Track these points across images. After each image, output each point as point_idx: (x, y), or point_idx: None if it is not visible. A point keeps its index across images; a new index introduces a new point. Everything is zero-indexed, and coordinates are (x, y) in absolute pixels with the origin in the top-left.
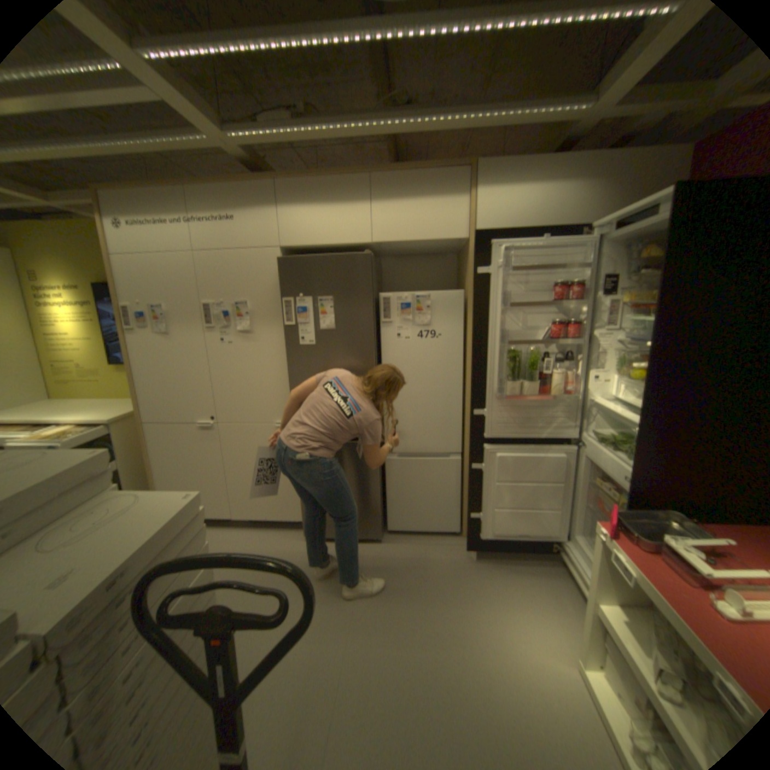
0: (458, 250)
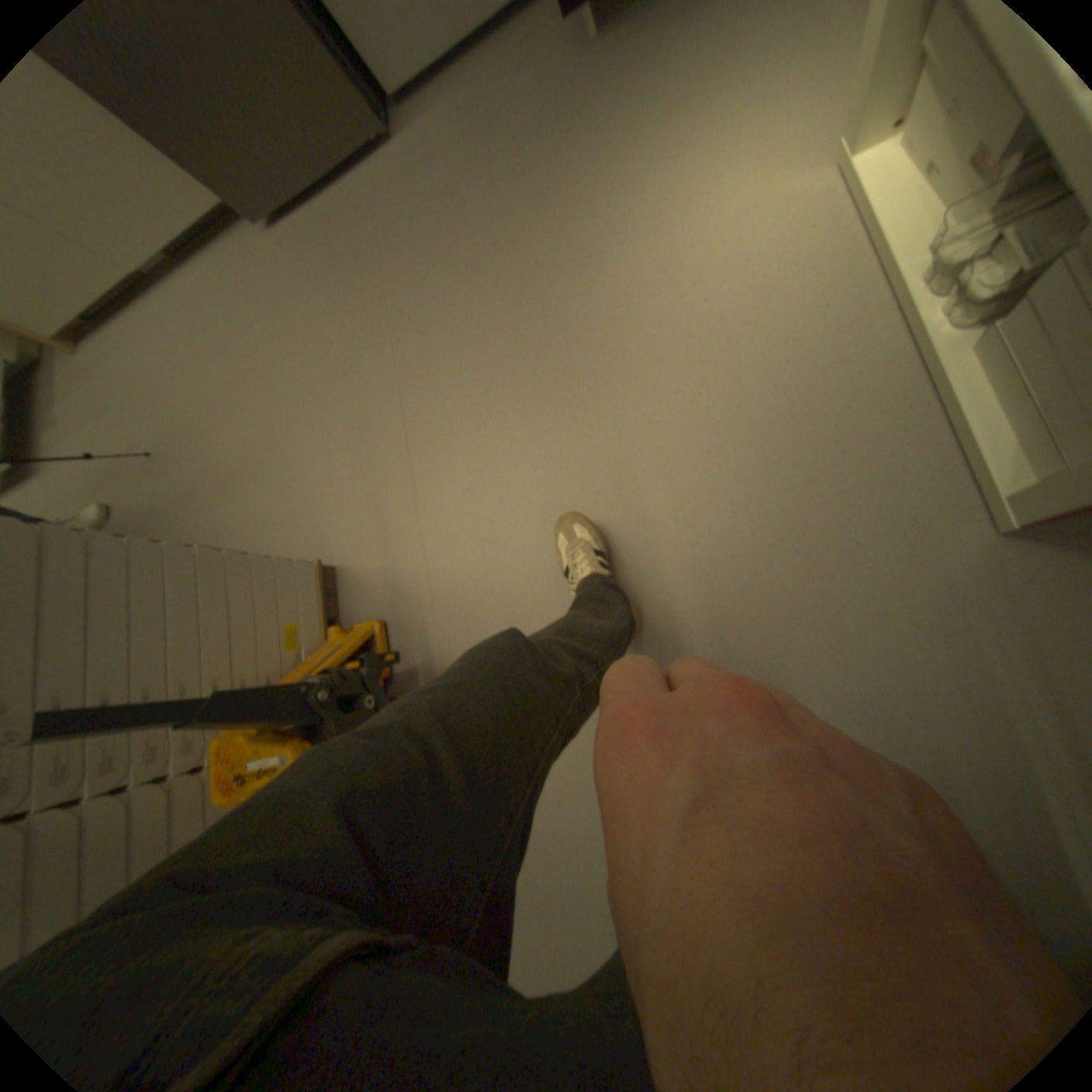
0: None
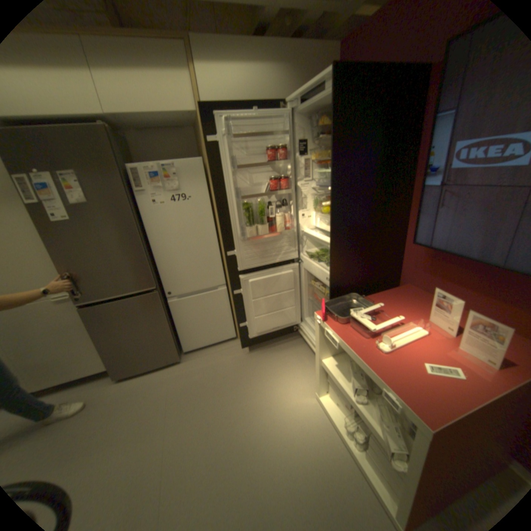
0: (192, 122)
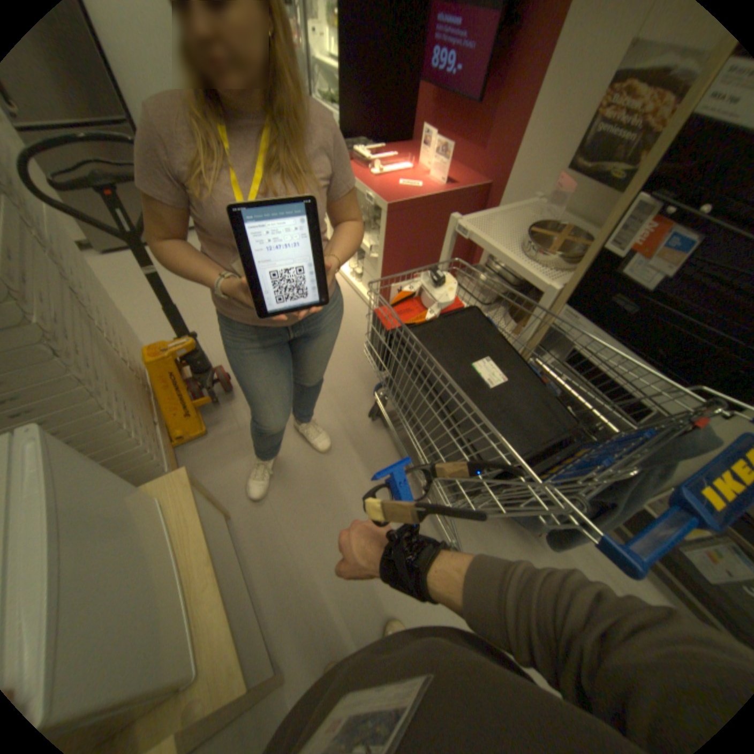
0: None
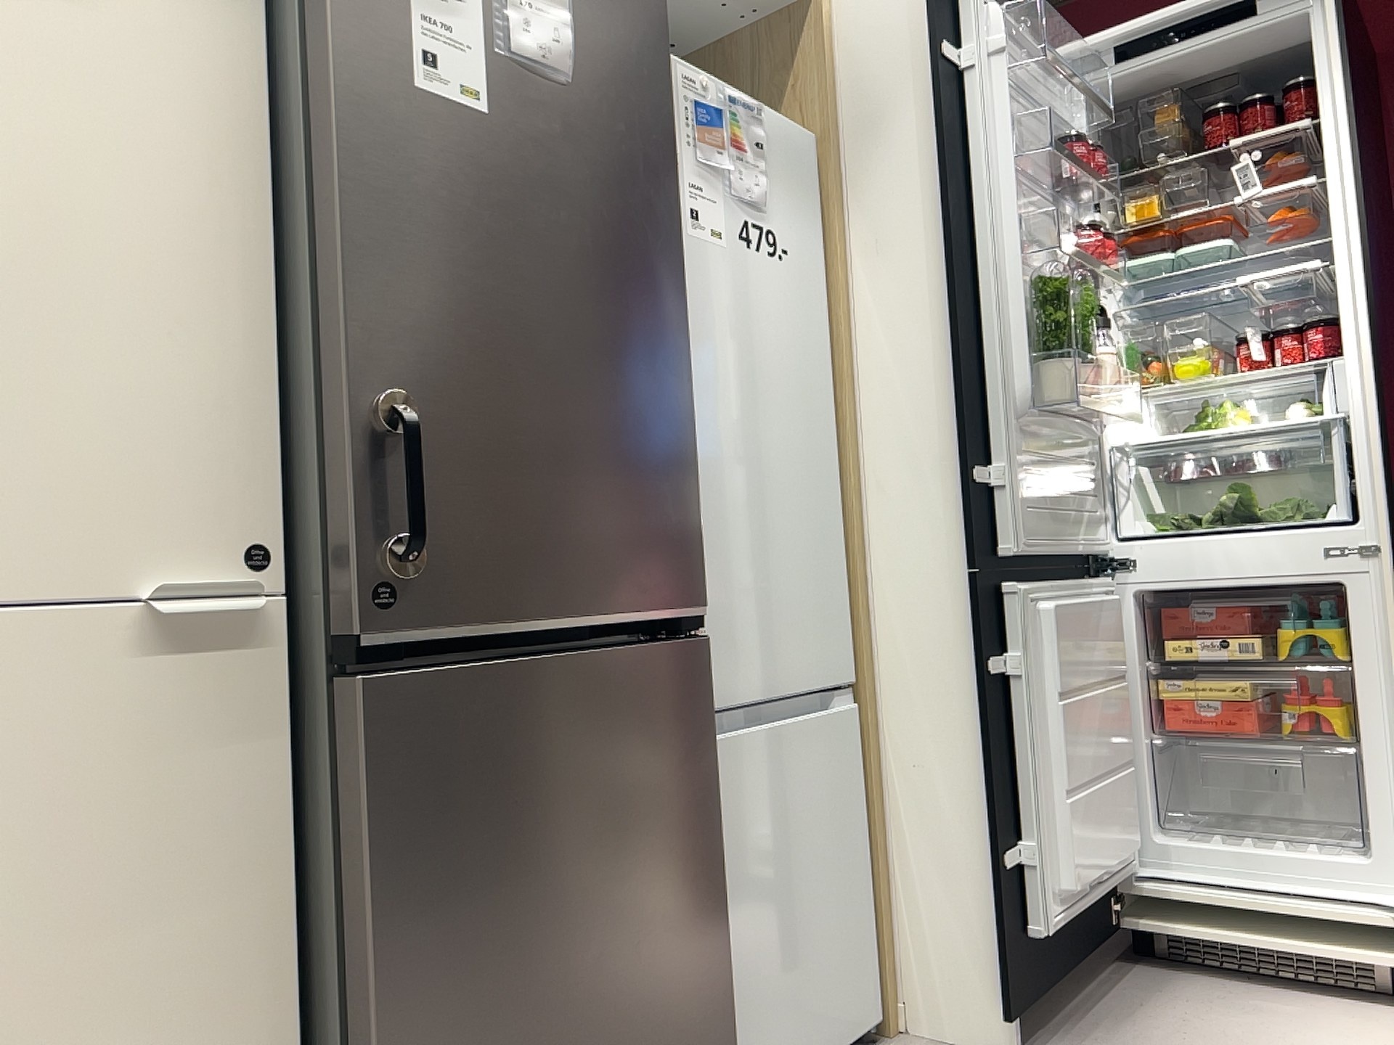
0: None
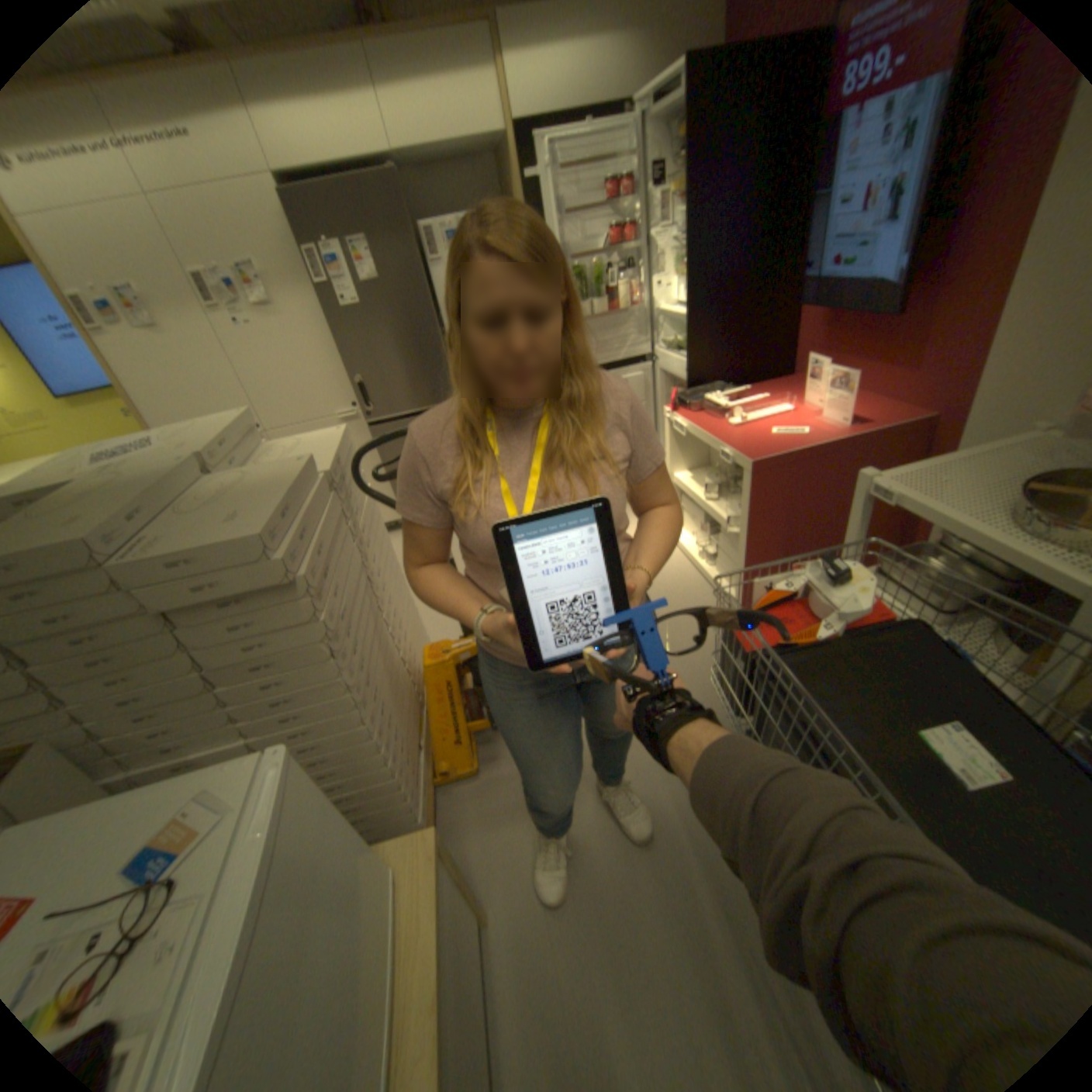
0: (495, 148)
